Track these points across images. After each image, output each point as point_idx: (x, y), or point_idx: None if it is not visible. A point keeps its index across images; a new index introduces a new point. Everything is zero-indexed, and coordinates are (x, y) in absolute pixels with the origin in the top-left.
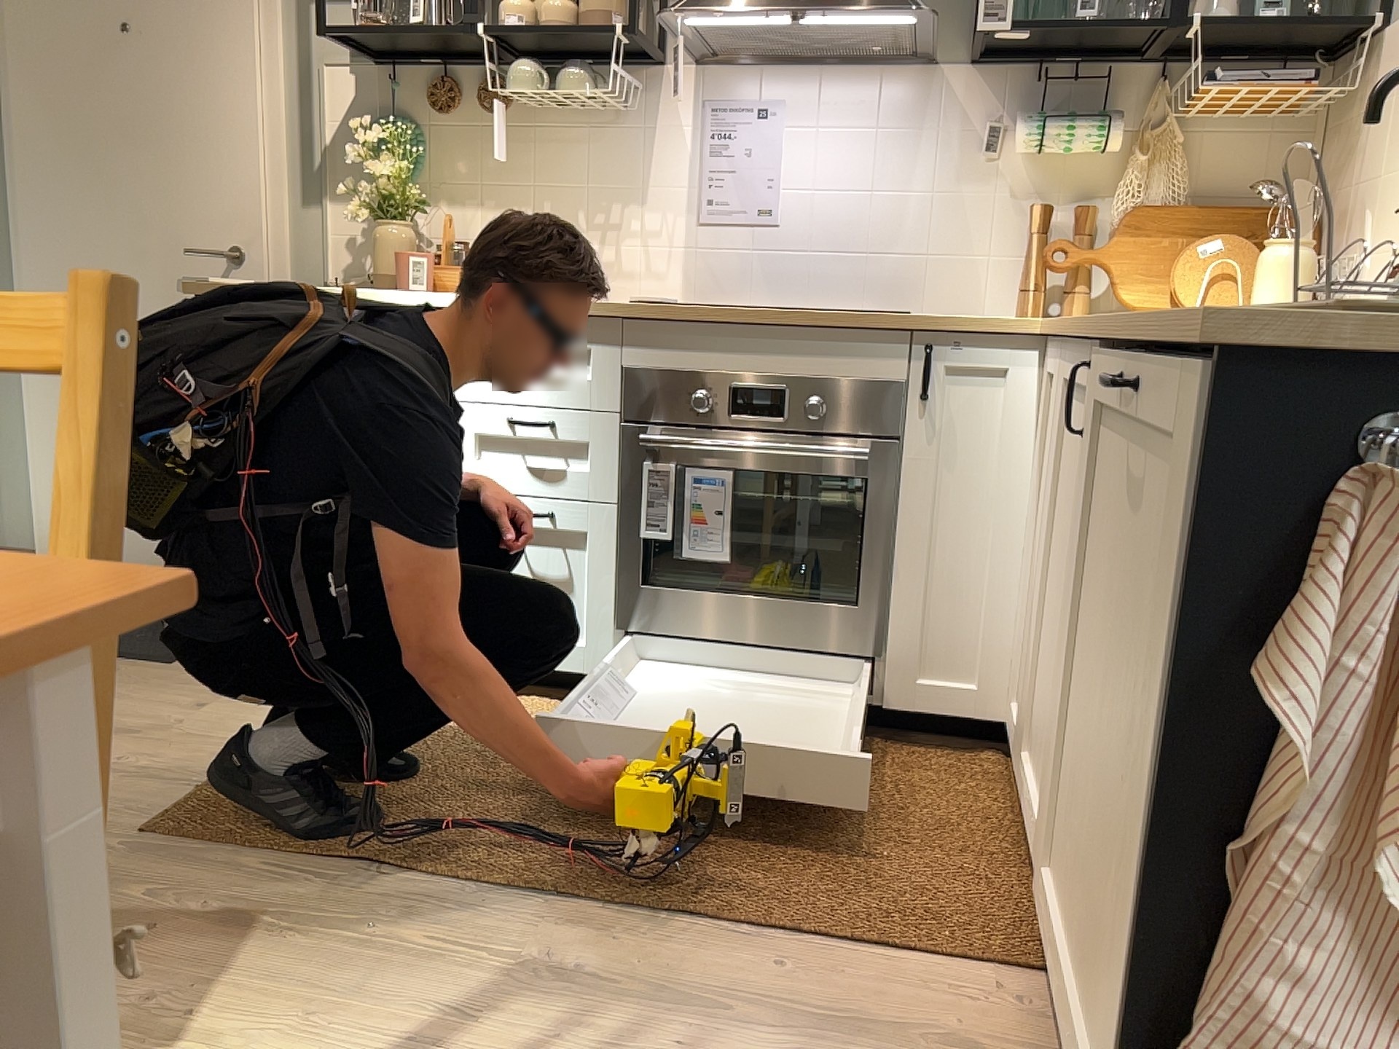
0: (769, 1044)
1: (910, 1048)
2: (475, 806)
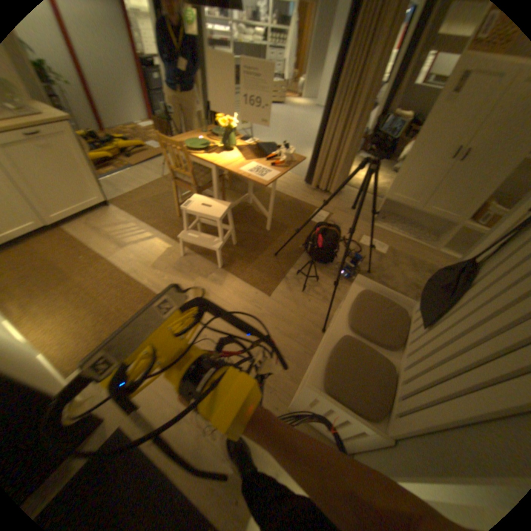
0: (103, 232)
1: (89, 227)
2: (93, 289)
